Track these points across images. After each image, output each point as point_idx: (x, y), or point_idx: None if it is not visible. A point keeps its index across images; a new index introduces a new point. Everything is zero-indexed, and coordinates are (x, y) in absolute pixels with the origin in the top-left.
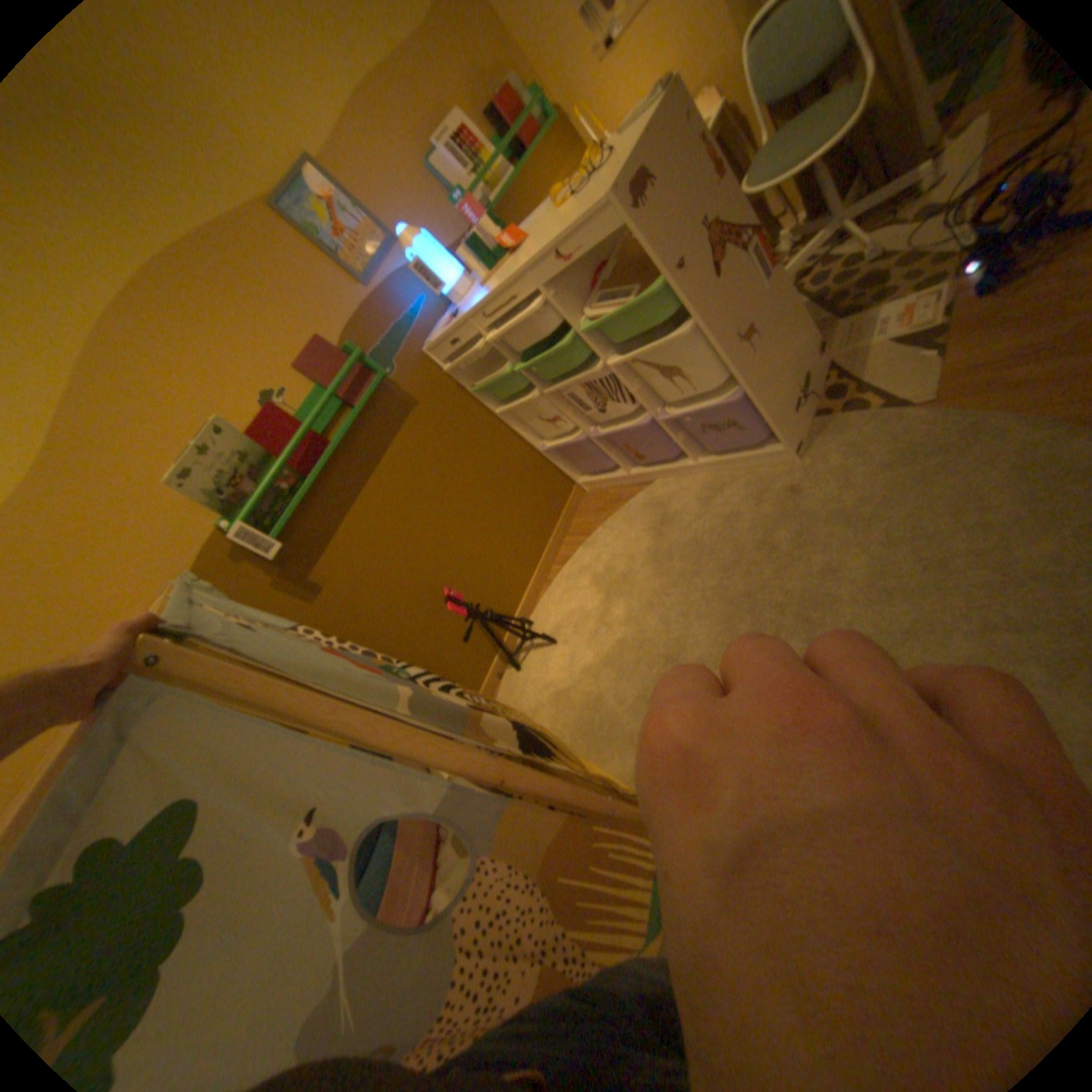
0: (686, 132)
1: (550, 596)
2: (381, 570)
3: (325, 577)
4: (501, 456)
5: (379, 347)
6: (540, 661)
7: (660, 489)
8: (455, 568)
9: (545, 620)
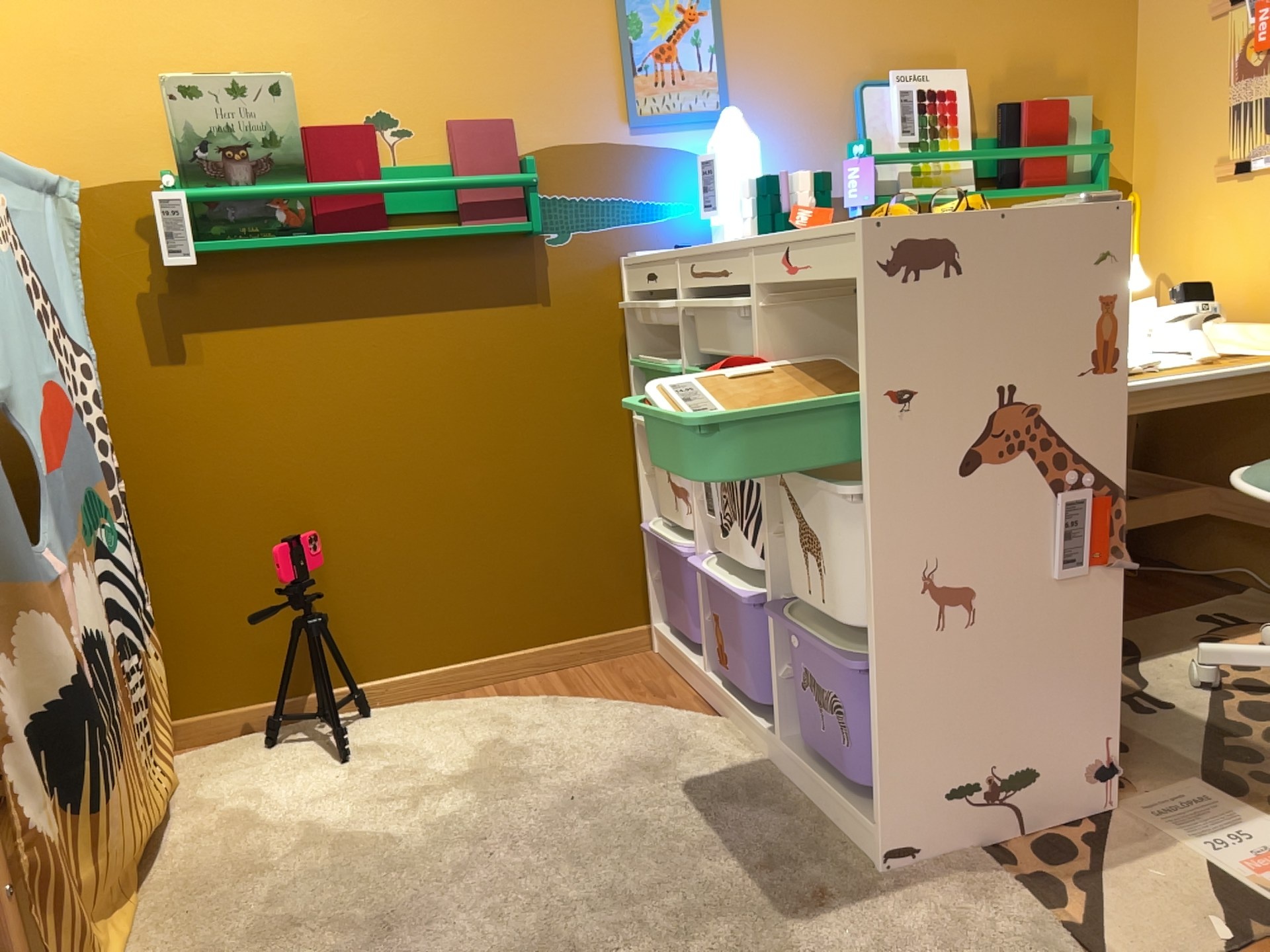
0: (1070, 277)
1: (428, 707)
2: (273, 422)
3: (205, 355)
4: (582, 473)
5: (572, 203)
6: (298, 759)
7: (708, 731)
8: (361, 527)
9: (379, 725)
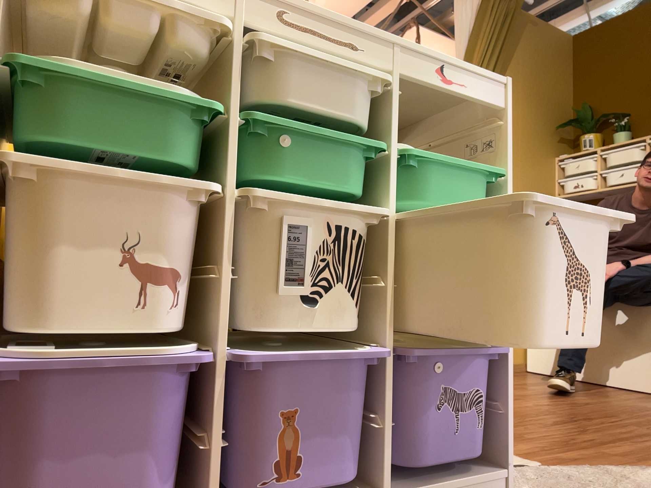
0: None
1: None
2: None
3: None
4: None
5: None
6: None
7: None
8: None
9: None
